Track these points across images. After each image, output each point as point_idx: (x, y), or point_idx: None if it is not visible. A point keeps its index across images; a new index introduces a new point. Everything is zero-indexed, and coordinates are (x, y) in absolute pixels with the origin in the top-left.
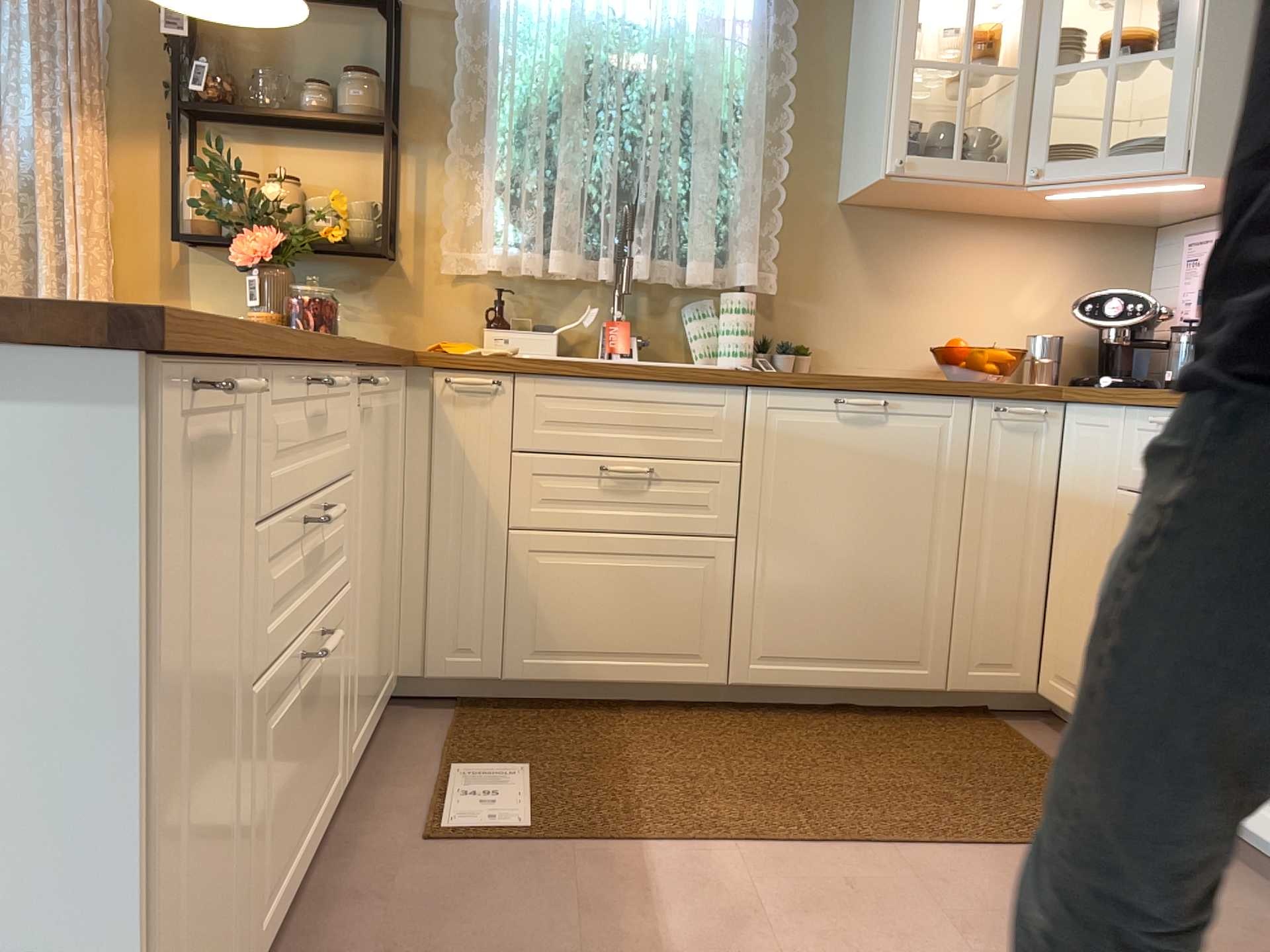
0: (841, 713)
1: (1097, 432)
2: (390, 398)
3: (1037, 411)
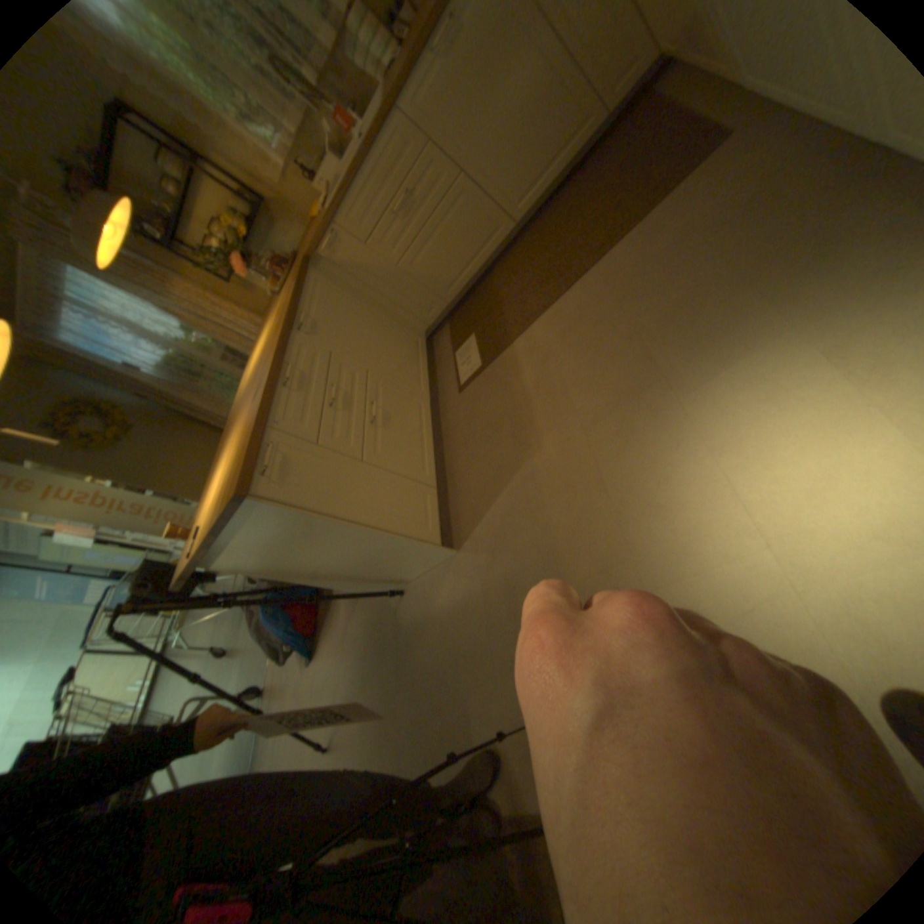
0: (573, 176)
1: None
2: (318, 288)
3: None
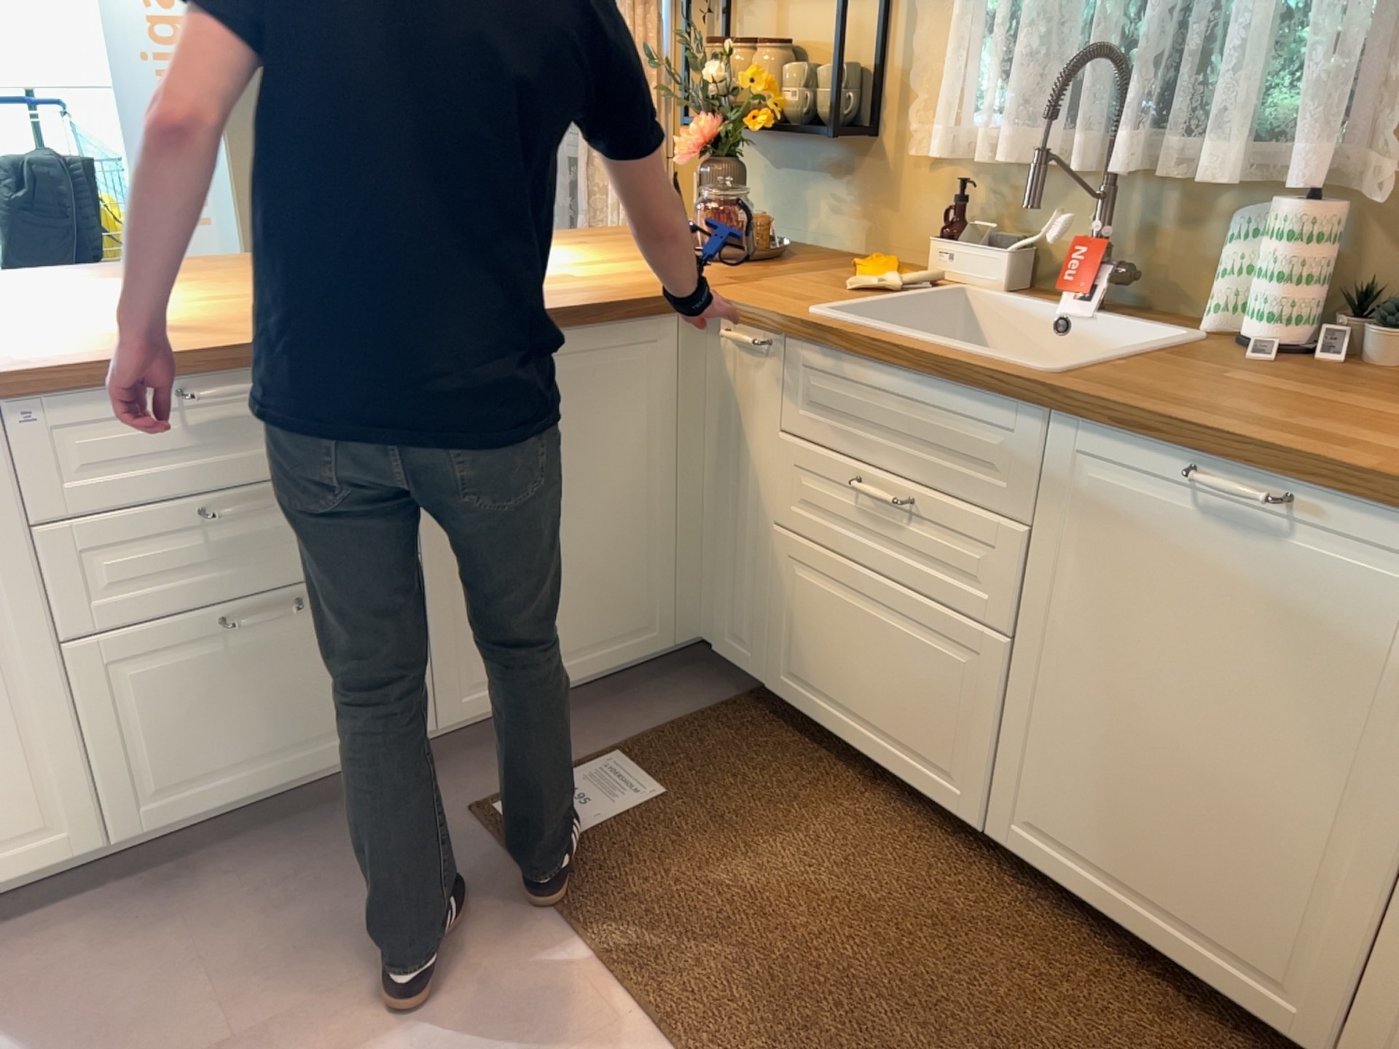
0: (1154, 971)
1: None
2: (609, 354)
3: None
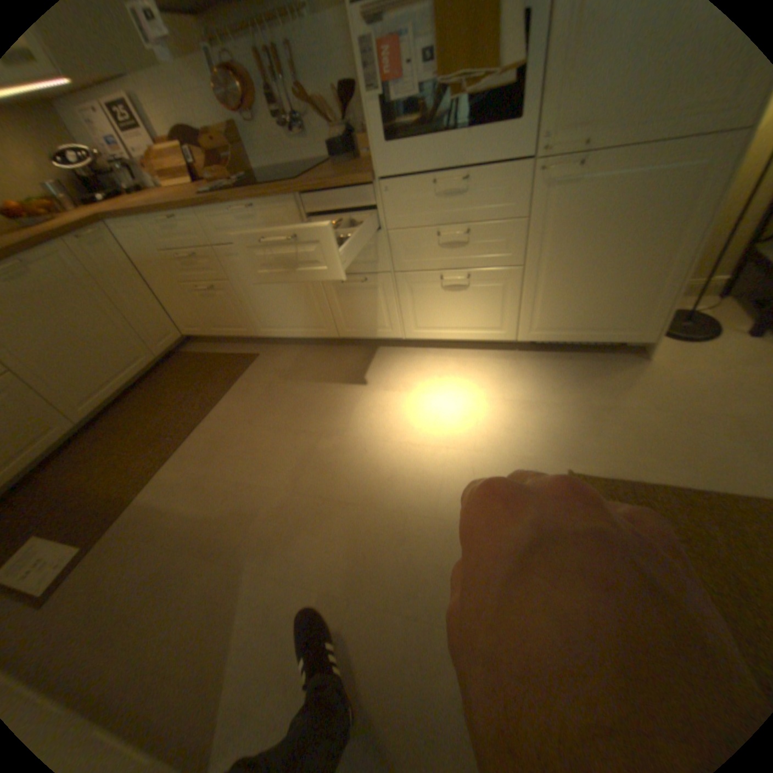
0: (128, 394)
1: (130, 230)
2: None
3: (95, 230)
